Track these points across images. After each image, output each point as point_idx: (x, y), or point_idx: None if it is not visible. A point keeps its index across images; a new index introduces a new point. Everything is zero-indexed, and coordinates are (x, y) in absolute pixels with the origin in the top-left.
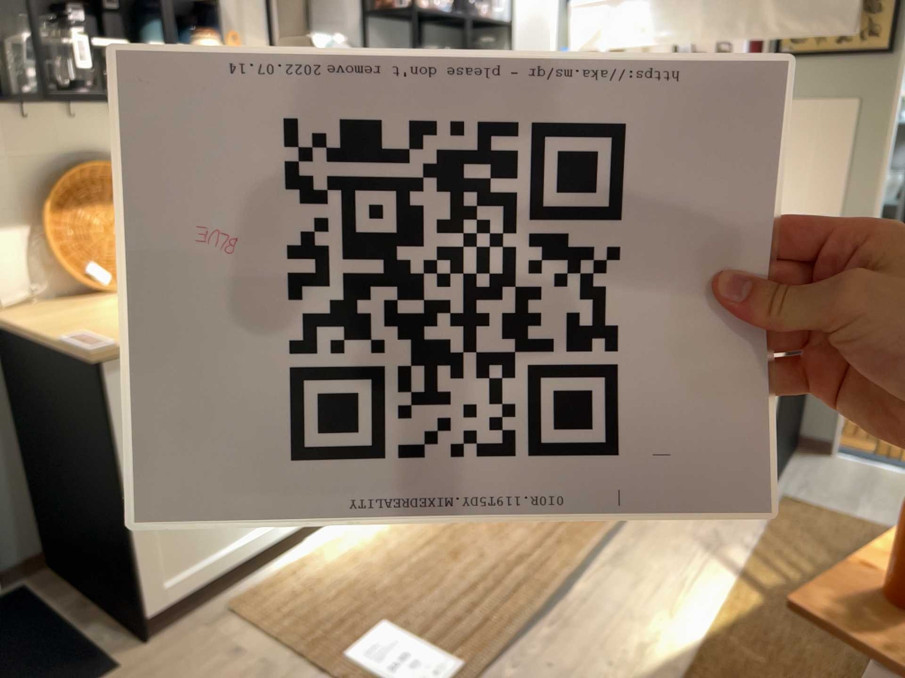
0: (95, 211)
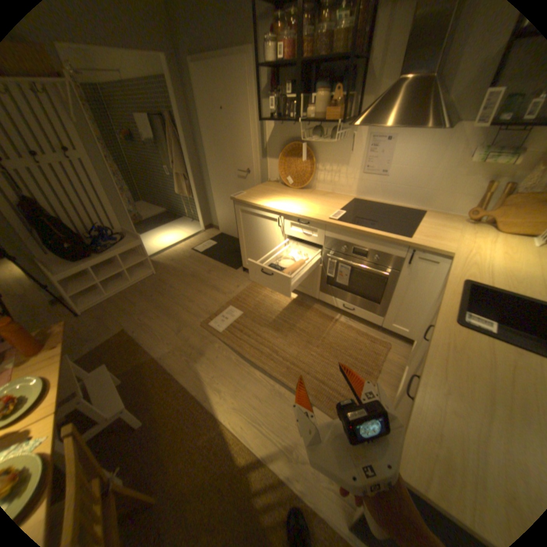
0: (294, 159)
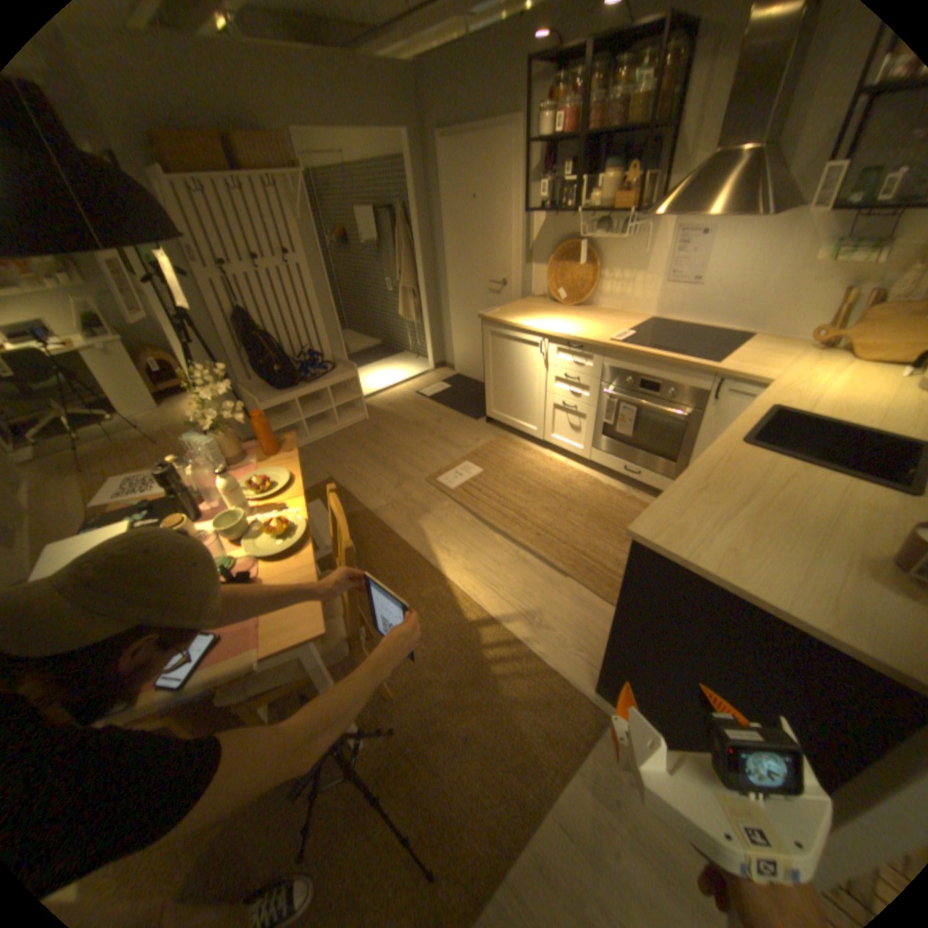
0: (570, 265)
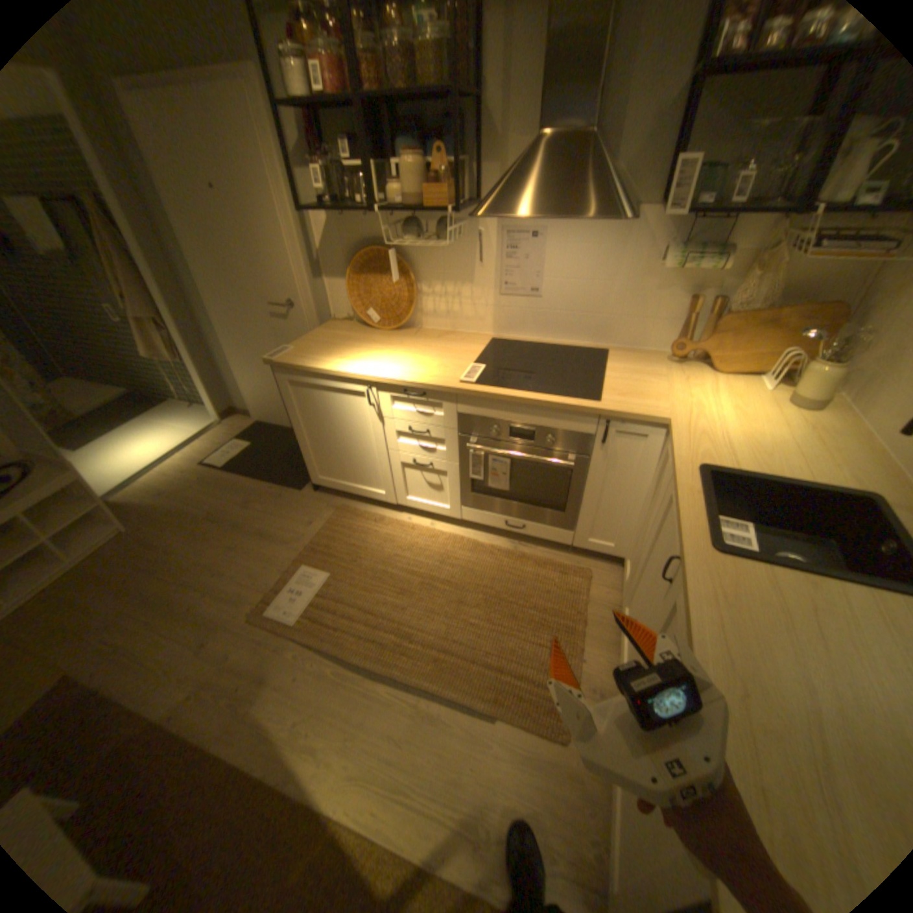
0: (376, 278)
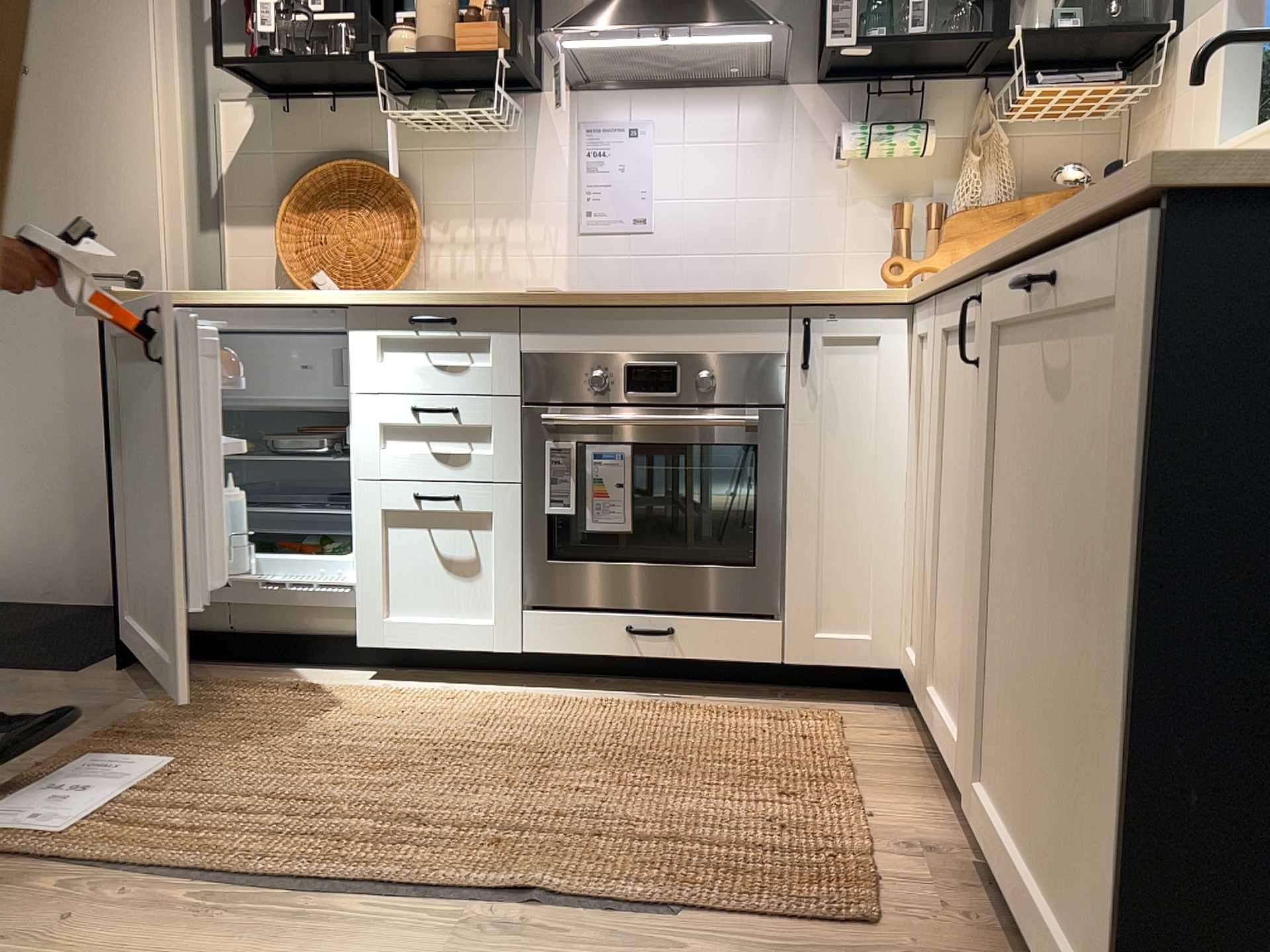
0: (339, 214)
